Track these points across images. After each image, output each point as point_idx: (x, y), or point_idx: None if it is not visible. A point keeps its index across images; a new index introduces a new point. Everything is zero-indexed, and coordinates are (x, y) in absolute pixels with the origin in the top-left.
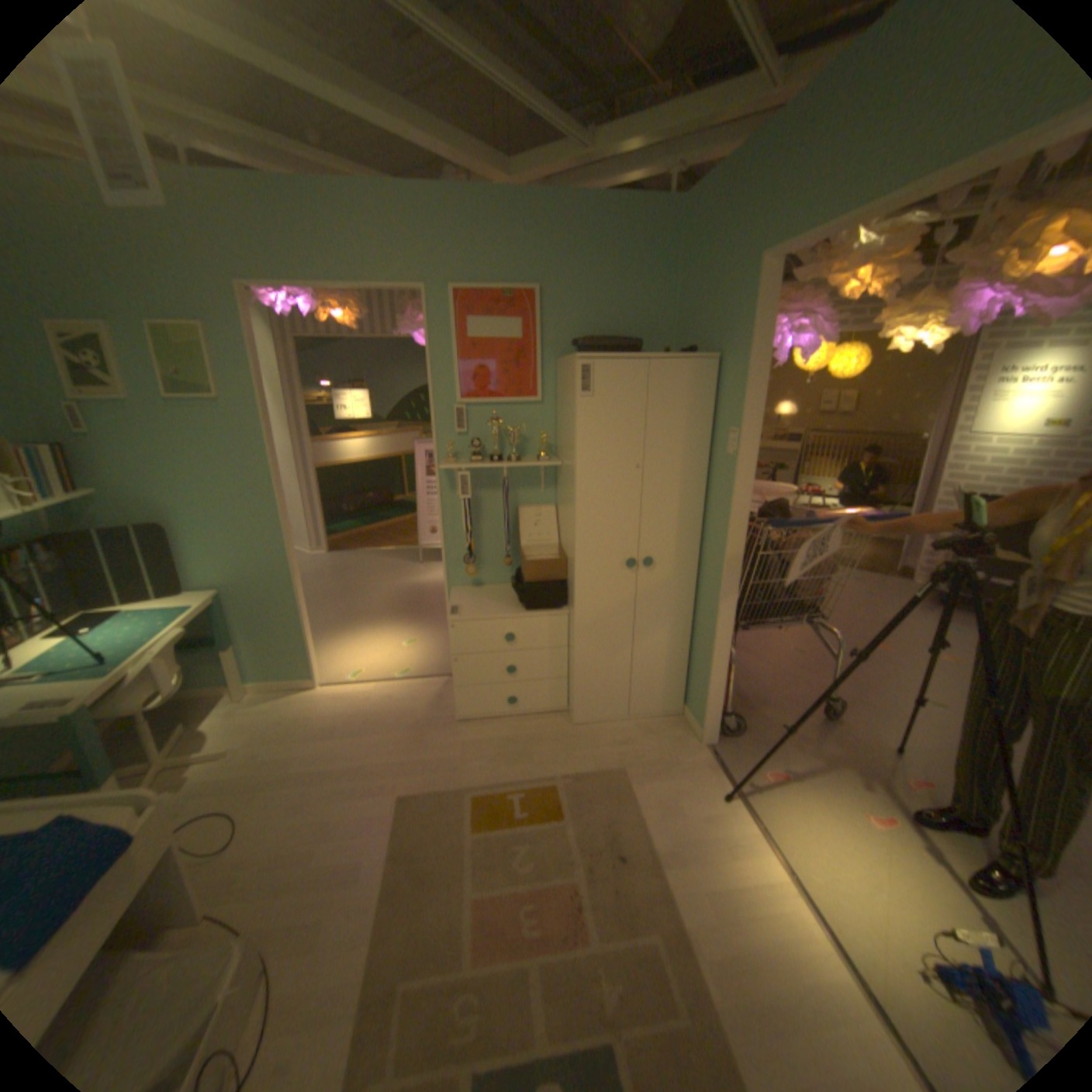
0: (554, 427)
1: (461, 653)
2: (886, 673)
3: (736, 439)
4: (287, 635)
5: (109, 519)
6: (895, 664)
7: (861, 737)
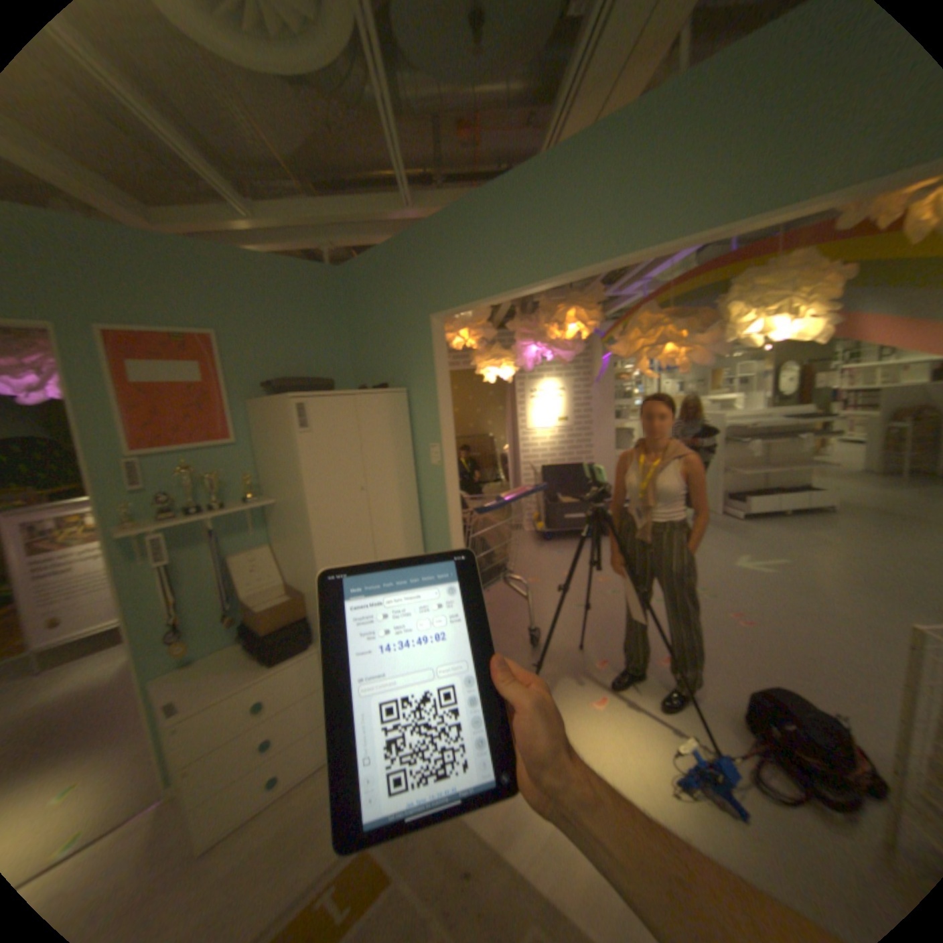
0: (256, 466)
1: (194, 759)
2: (545, 597)
3: (440, 452)
4: None
5: None
6: (546, 589)
7: (557, 649)
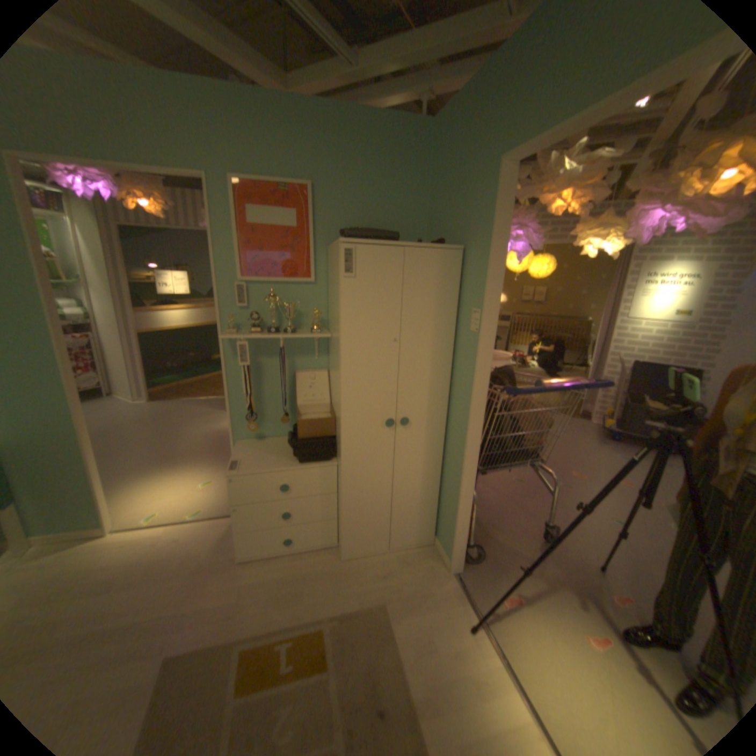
0: (326, 304)
1: (240, 503)
2: (583, 497)
3: (479, 318)
4: (76, 488)
5: None
6: (588, 489)
7: (573, 556)
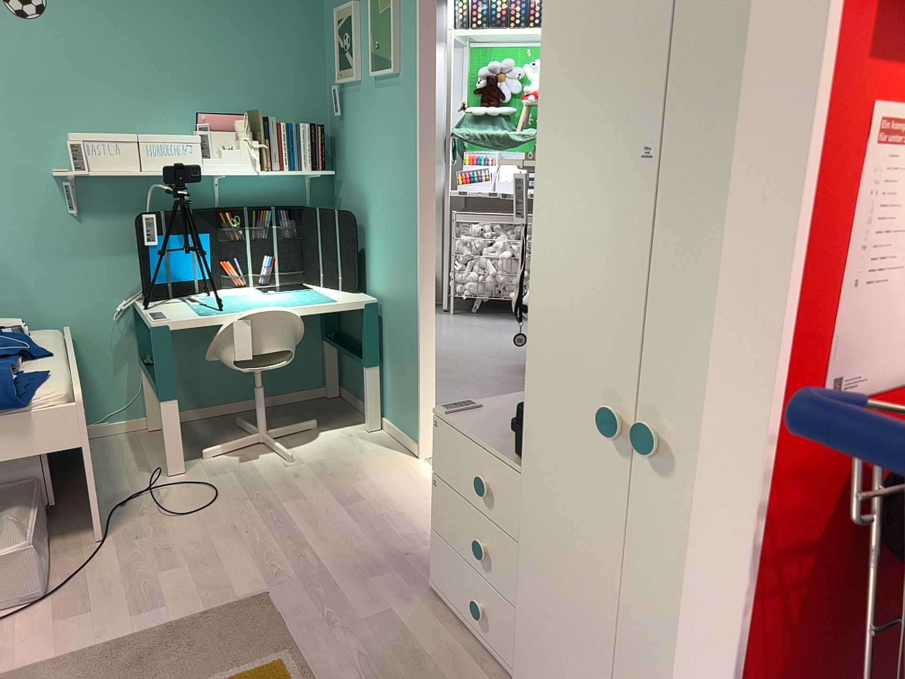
0: None
1: (441, 475)
2: None
3: None
4: (411, 376)
5: (345, 203)
6: None
7: None
